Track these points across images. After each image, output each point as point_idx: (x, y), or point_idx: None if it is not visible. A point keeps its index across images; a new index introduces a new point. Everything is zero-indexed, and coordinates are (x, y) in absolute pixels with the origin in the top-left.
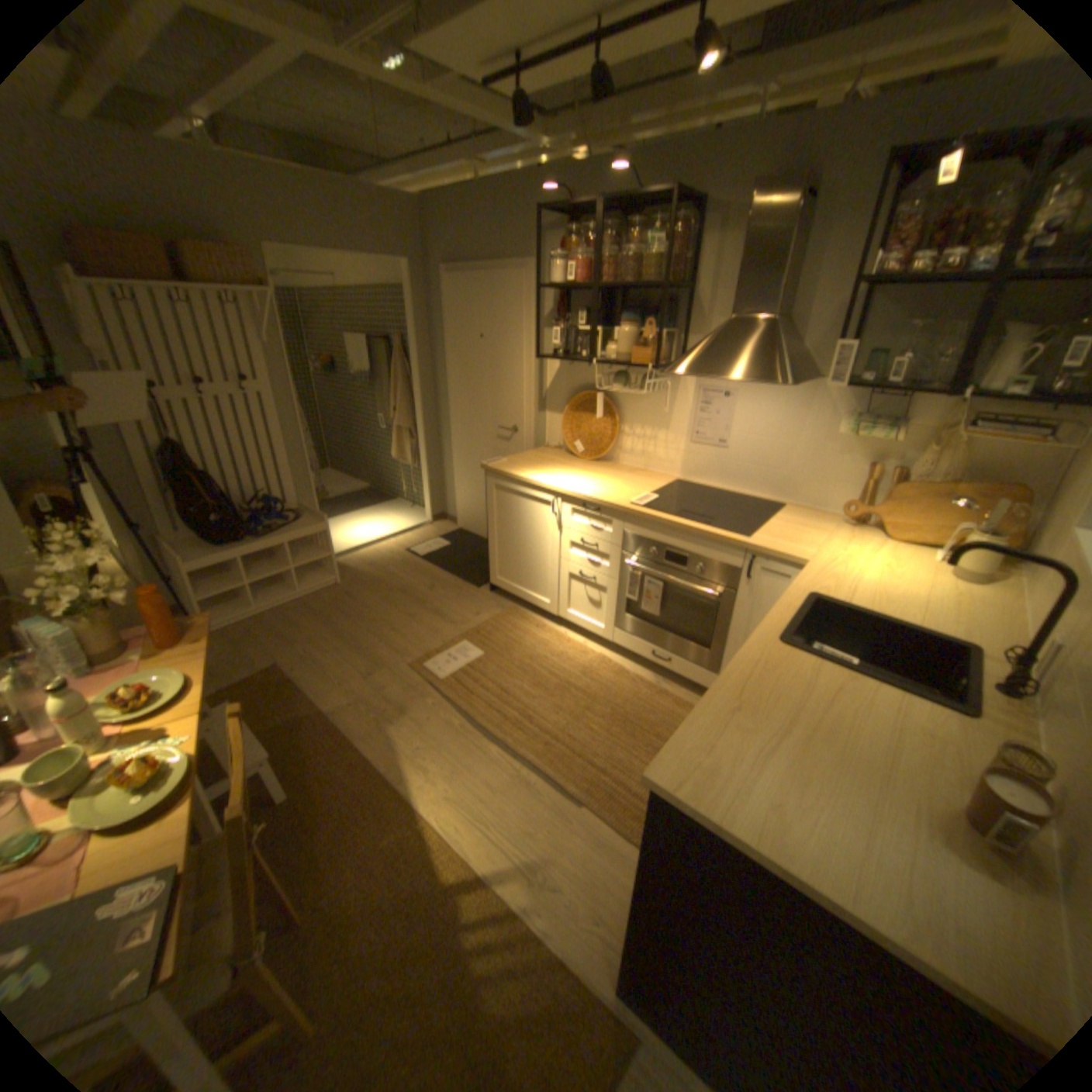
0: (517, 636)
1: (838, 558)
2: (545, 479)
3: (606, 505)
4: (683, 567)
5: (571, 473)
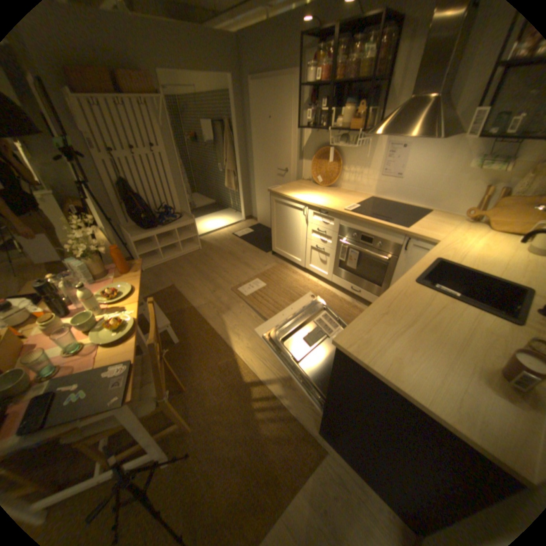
0: (284, 276)
1: (458, 240)
2: (300, 196)
3: (331, 210)
4: (370, 244)
5: (314, 193)
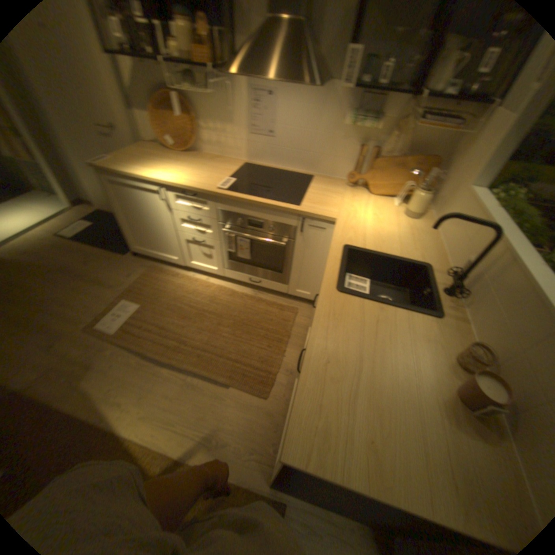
0: (160, 286)
1: (350, 213)
2: (145, 173)
3: (198, 191)
4: (259, 228)
5: (165, 164)
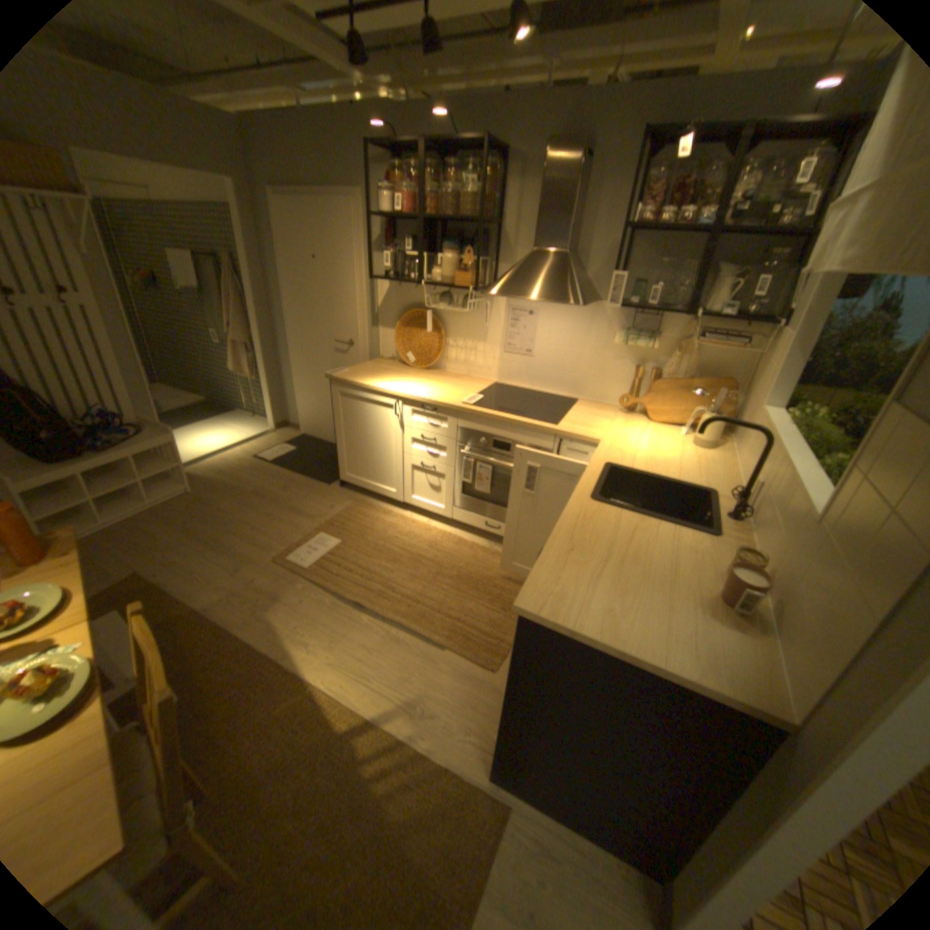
0: (370, 522)
1: (620, 437)
2: (386, 386)
3: (442, 405)
4: (507, 453)
5: (407, 379)
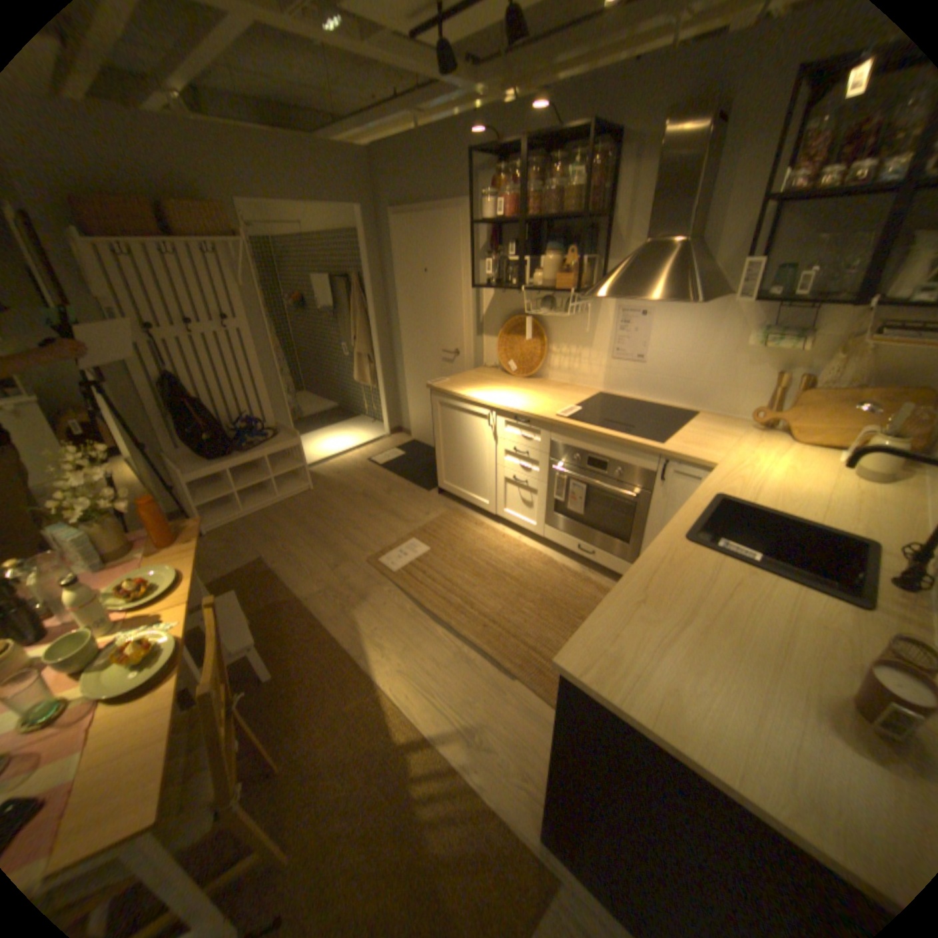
0: (461, 532)
1: (746, 461)
2: (481, 396)
3: (534, 417)
4: (604, 471)
5: (504, 389)
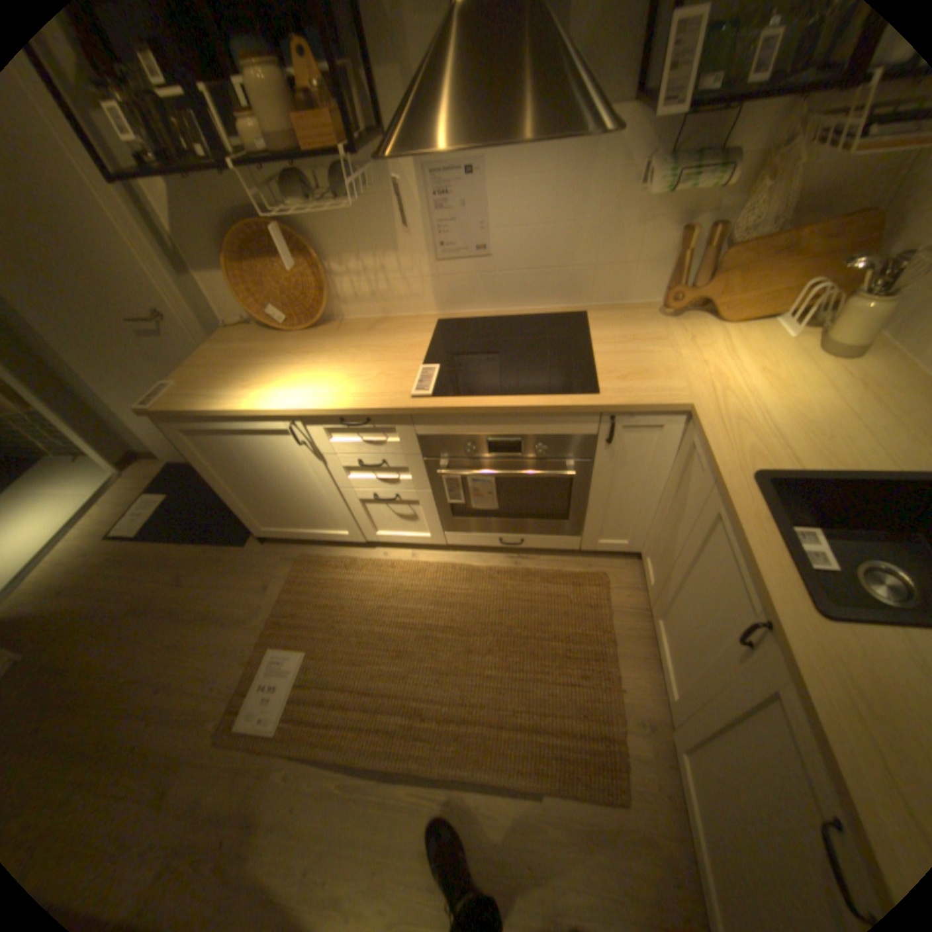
0: (332, 593)
1: (712, 380)
2: (257, 398)
3: (378, 411)
4: (513, 449)
5: (289, 365)
